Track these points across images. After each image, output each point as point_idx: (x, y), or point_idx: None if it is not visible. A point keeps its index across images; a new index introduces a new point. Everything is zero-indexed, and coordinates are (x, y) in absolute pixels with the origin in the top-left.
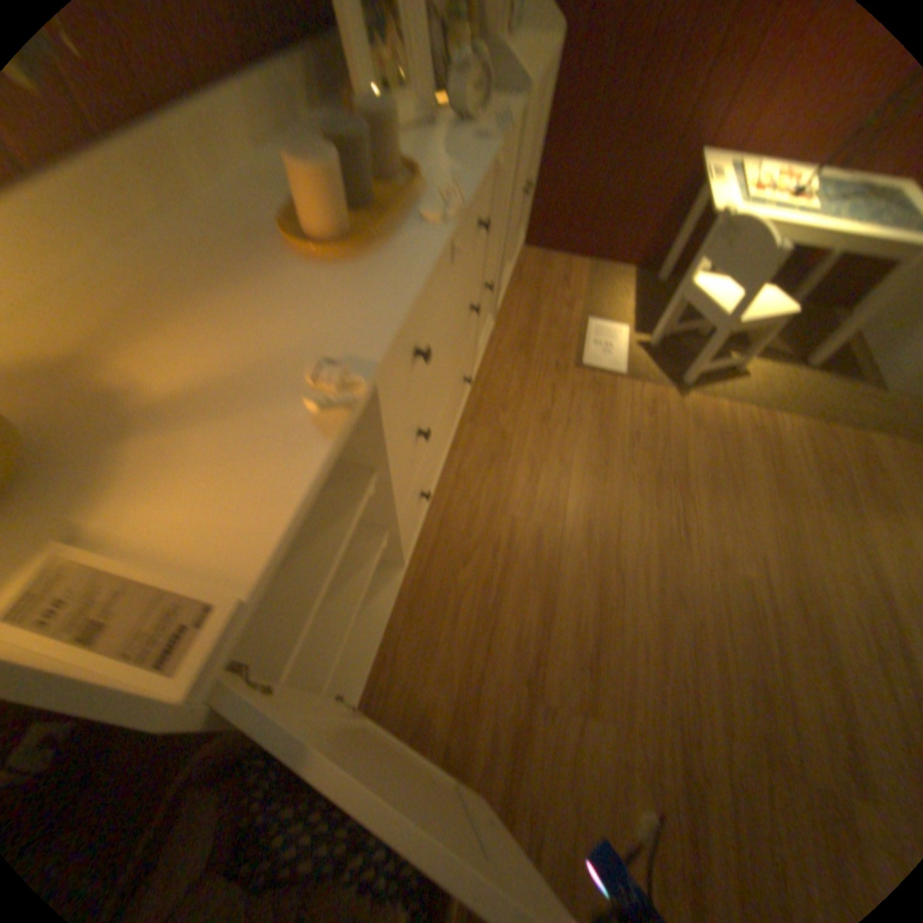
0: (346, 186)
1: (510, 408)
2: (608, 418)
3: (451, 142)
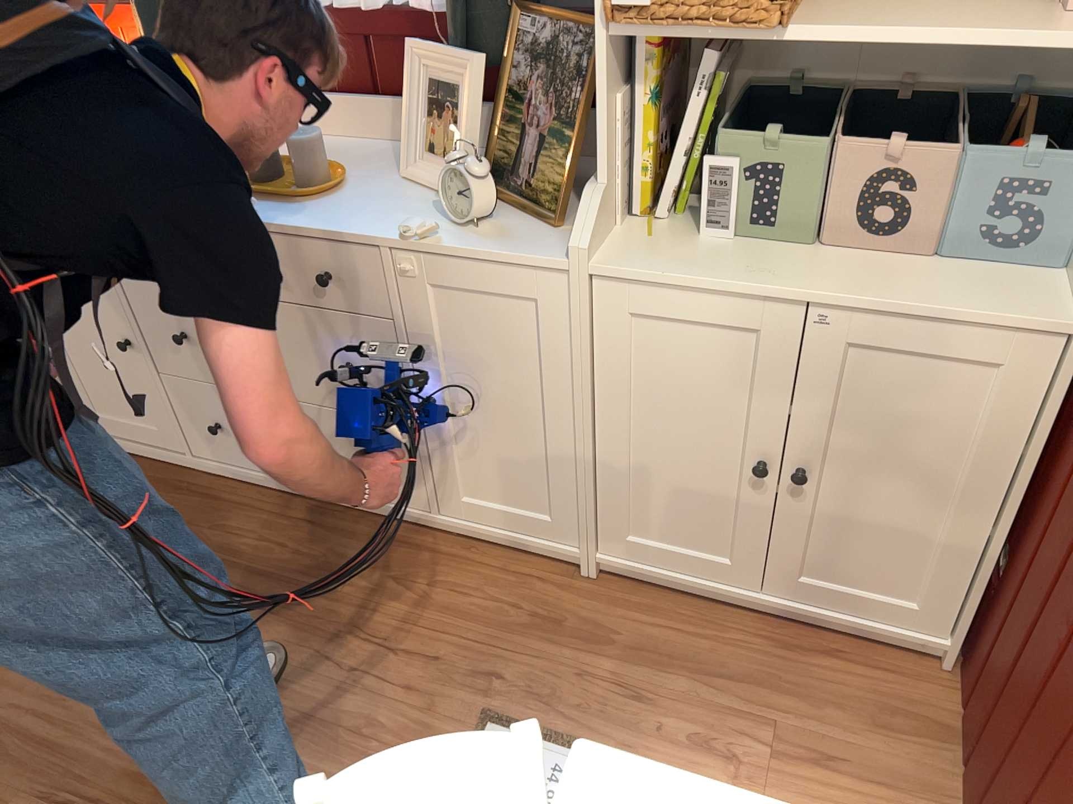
0: (263, 172)
1: (401, 585)
2: (341, 735)
3: (394, 219)
